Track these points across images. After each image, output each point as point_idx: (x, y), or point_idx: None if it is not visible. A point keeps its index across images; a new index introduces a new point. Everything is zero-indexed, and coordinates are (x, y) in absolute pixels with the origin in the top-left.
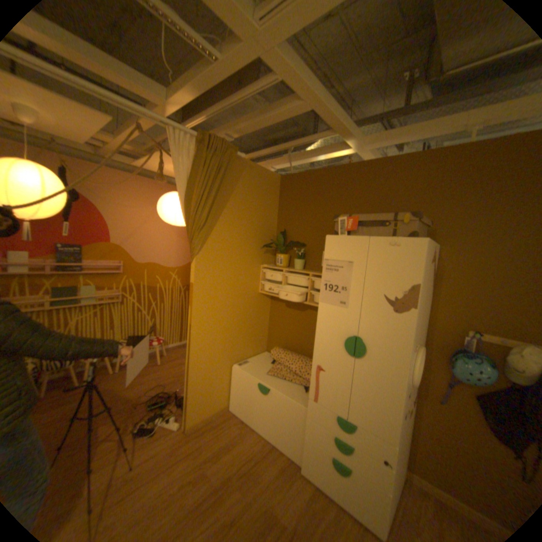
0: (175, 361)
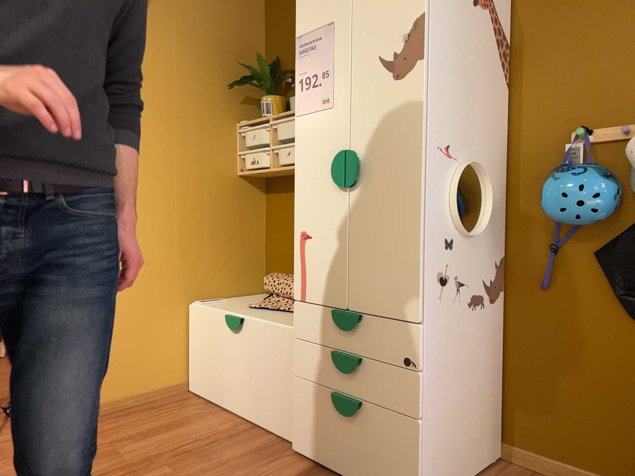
0: None
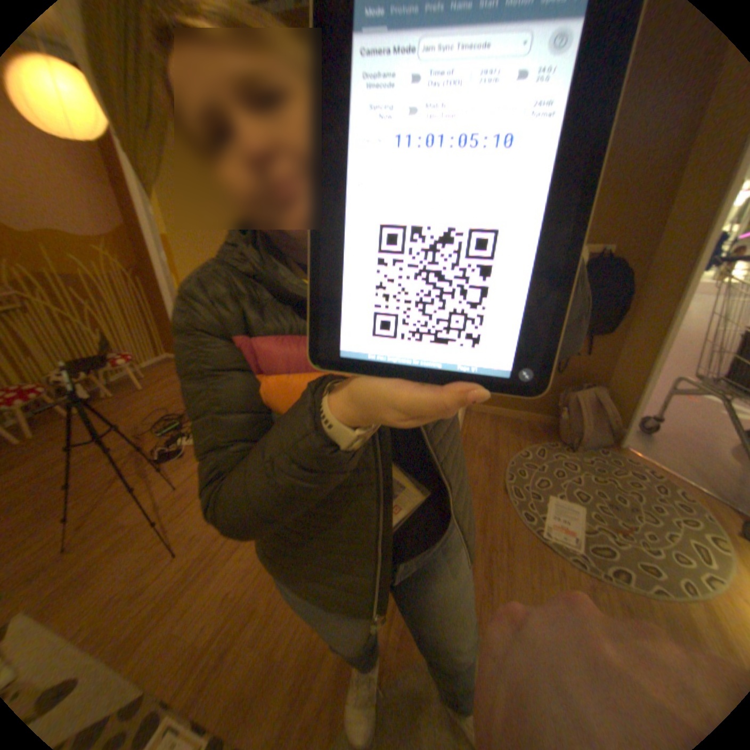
0: (163, 378)
